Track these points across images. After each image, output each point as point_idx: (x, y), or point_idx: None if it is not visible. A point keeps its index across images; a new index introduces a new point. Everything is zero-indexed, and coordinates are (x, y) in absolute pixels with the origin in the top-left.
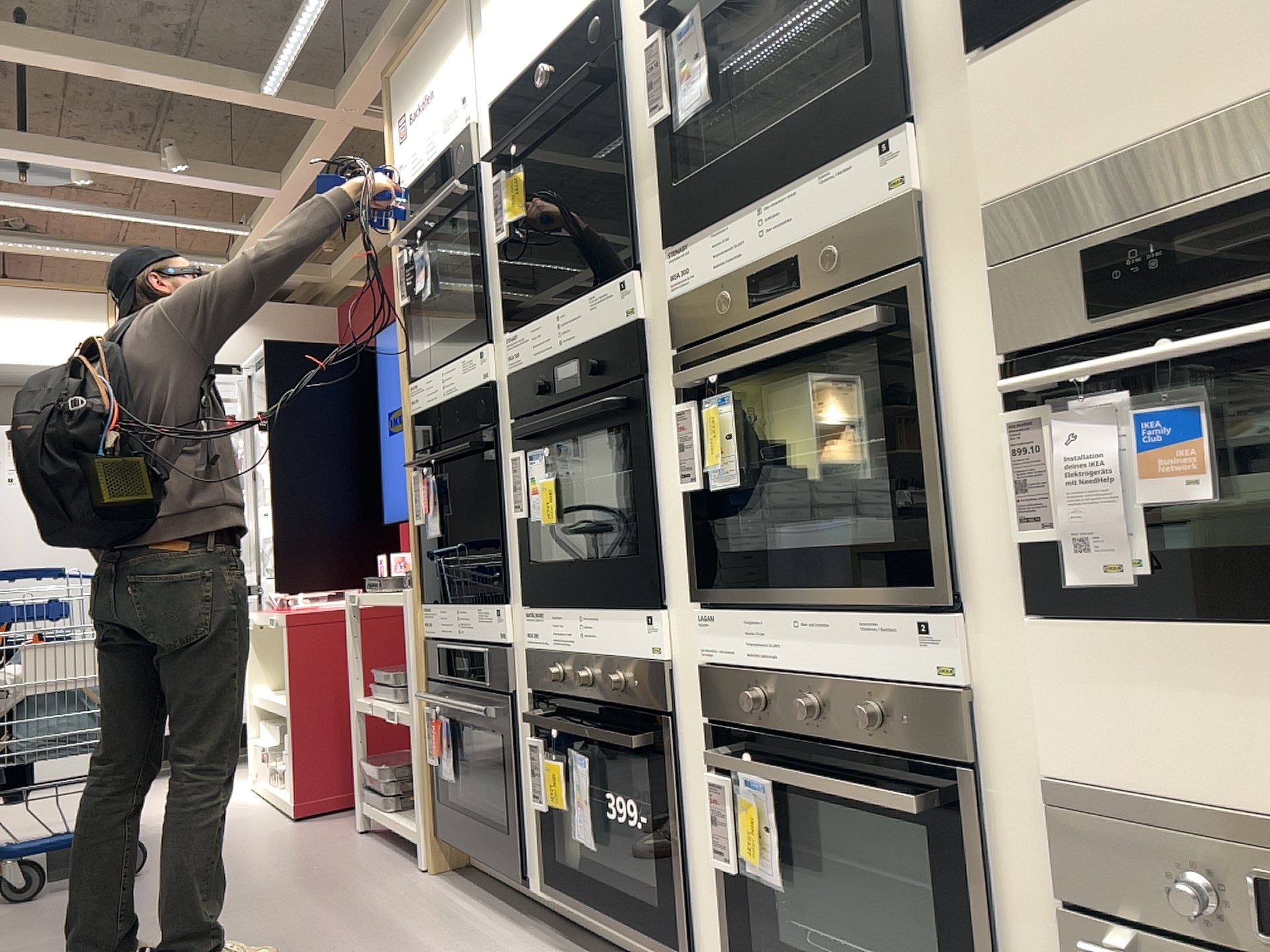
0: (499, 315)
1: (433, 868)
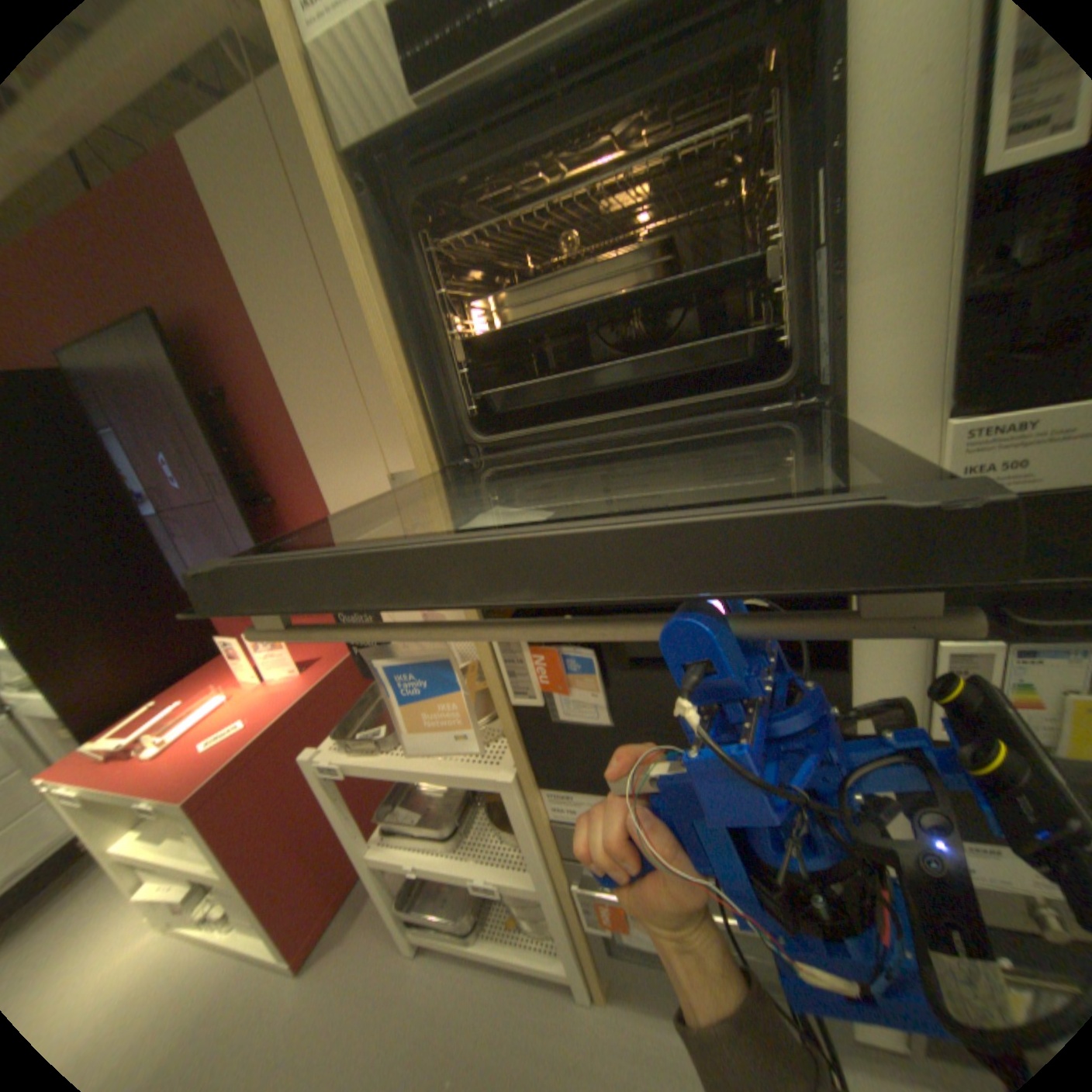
0: (900, 371)
1: (600, 1001)
